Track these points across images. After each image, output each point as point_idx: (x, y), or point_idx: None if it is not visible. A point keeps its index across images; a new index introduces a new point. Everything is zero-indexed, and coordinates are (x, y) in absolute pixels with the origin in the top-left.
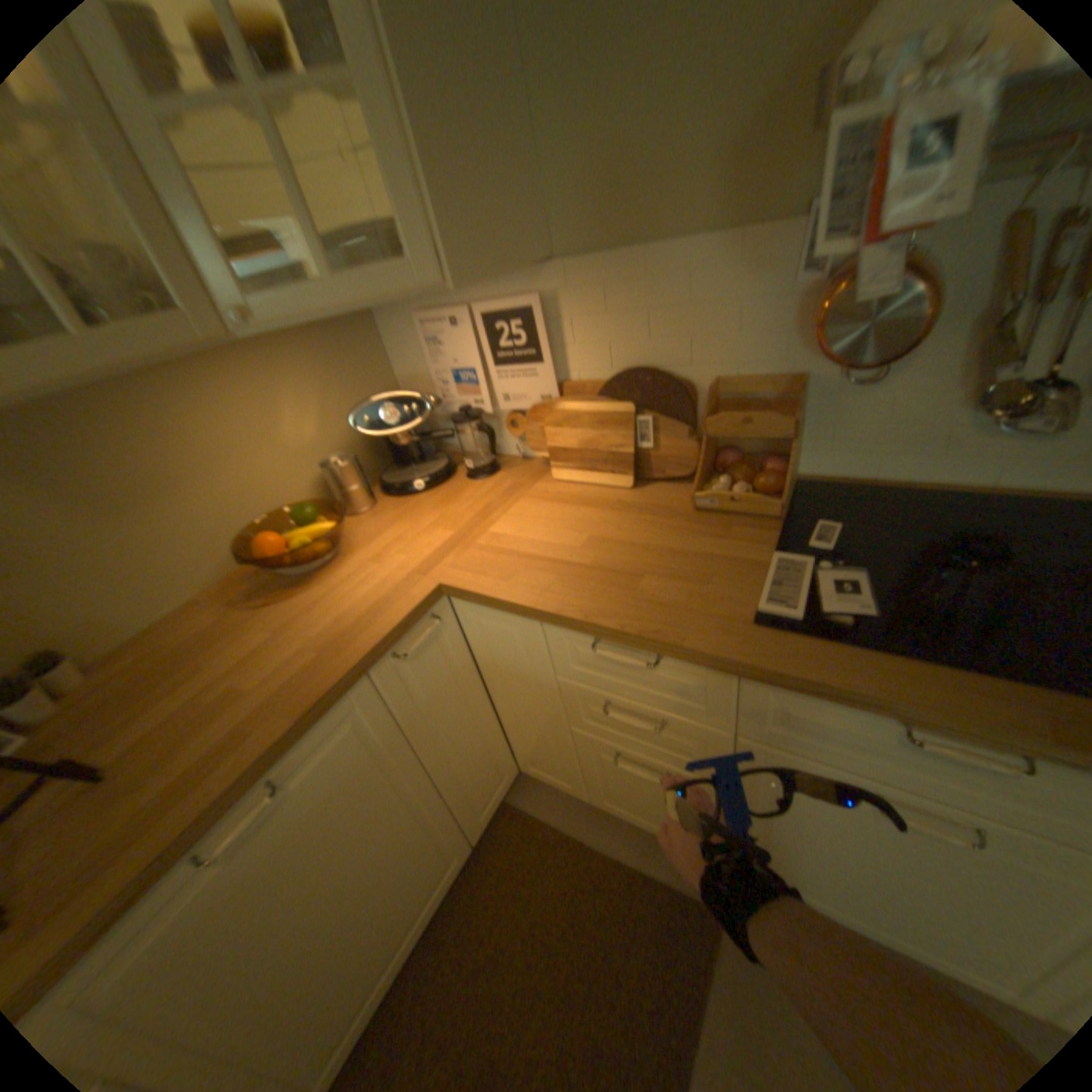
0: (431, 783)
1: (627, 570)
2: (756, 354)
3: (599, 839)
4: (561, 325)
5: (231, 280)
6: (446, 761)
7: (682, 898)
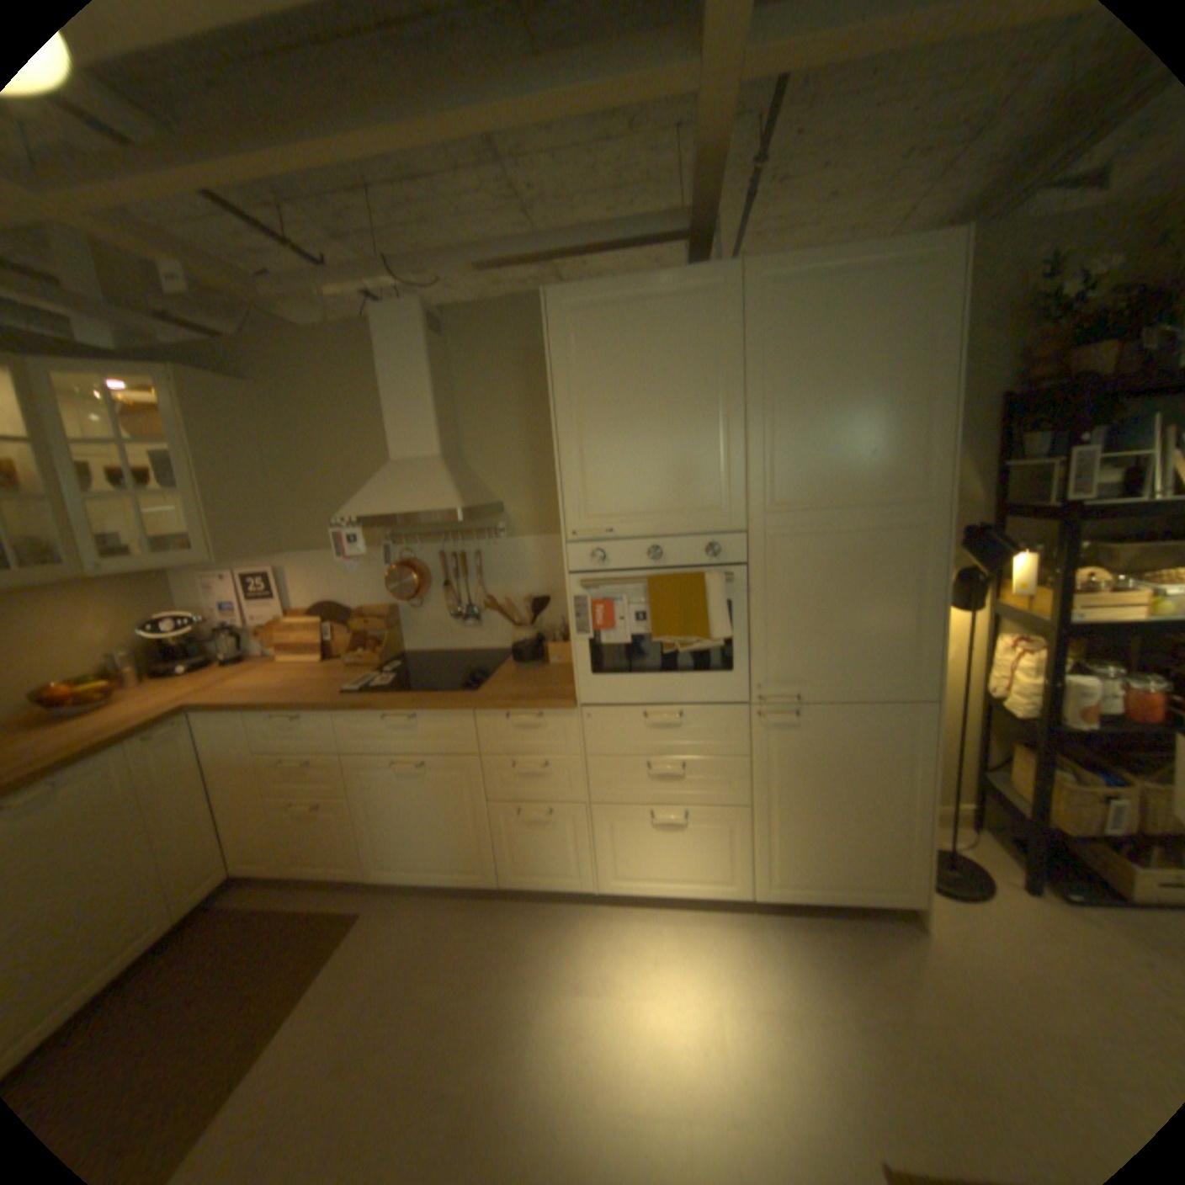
0: (151, 845)
1: (295, 690)
2: (376, 598)
3: (285, 908)
4: (286, 584)
5: (96, 556)
6: (166, 834)
7: (335, 918)
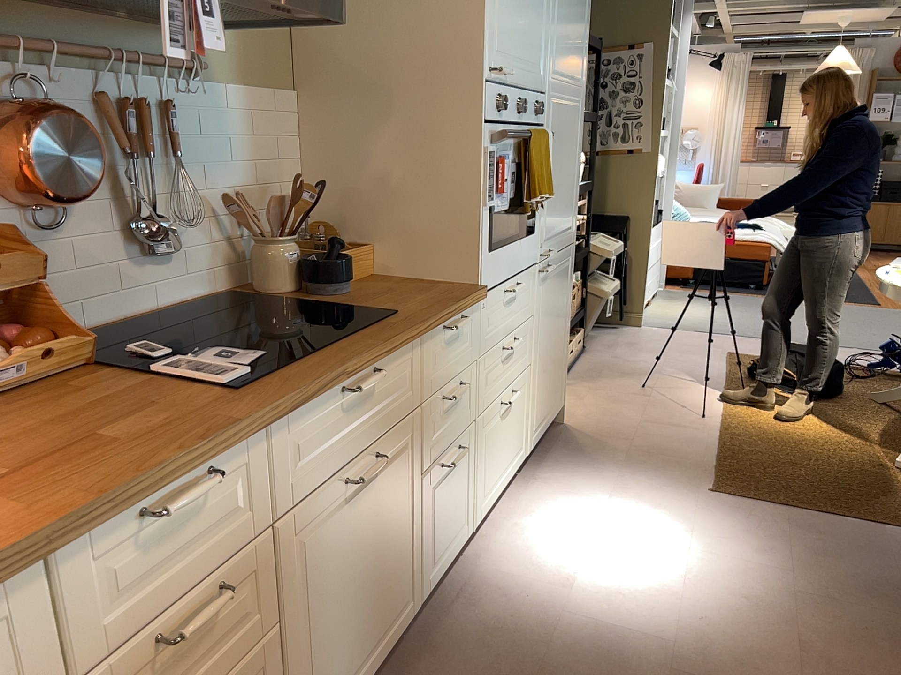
0: None
1: (62, 446)
2: None
3: None
4: None
5: None
6: None
7: None
